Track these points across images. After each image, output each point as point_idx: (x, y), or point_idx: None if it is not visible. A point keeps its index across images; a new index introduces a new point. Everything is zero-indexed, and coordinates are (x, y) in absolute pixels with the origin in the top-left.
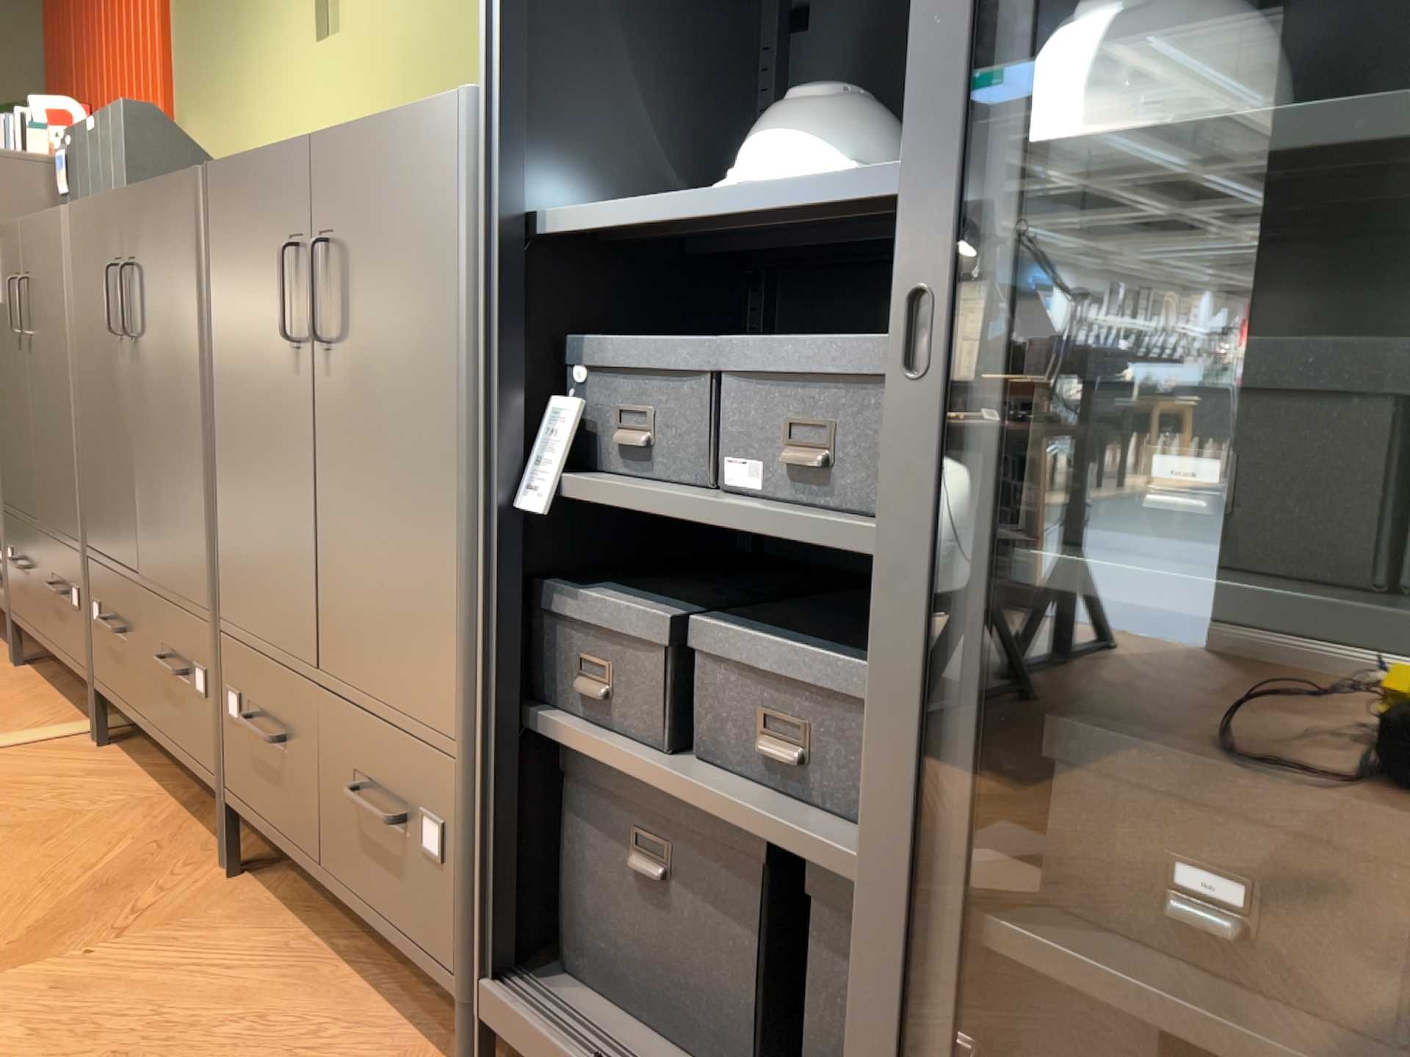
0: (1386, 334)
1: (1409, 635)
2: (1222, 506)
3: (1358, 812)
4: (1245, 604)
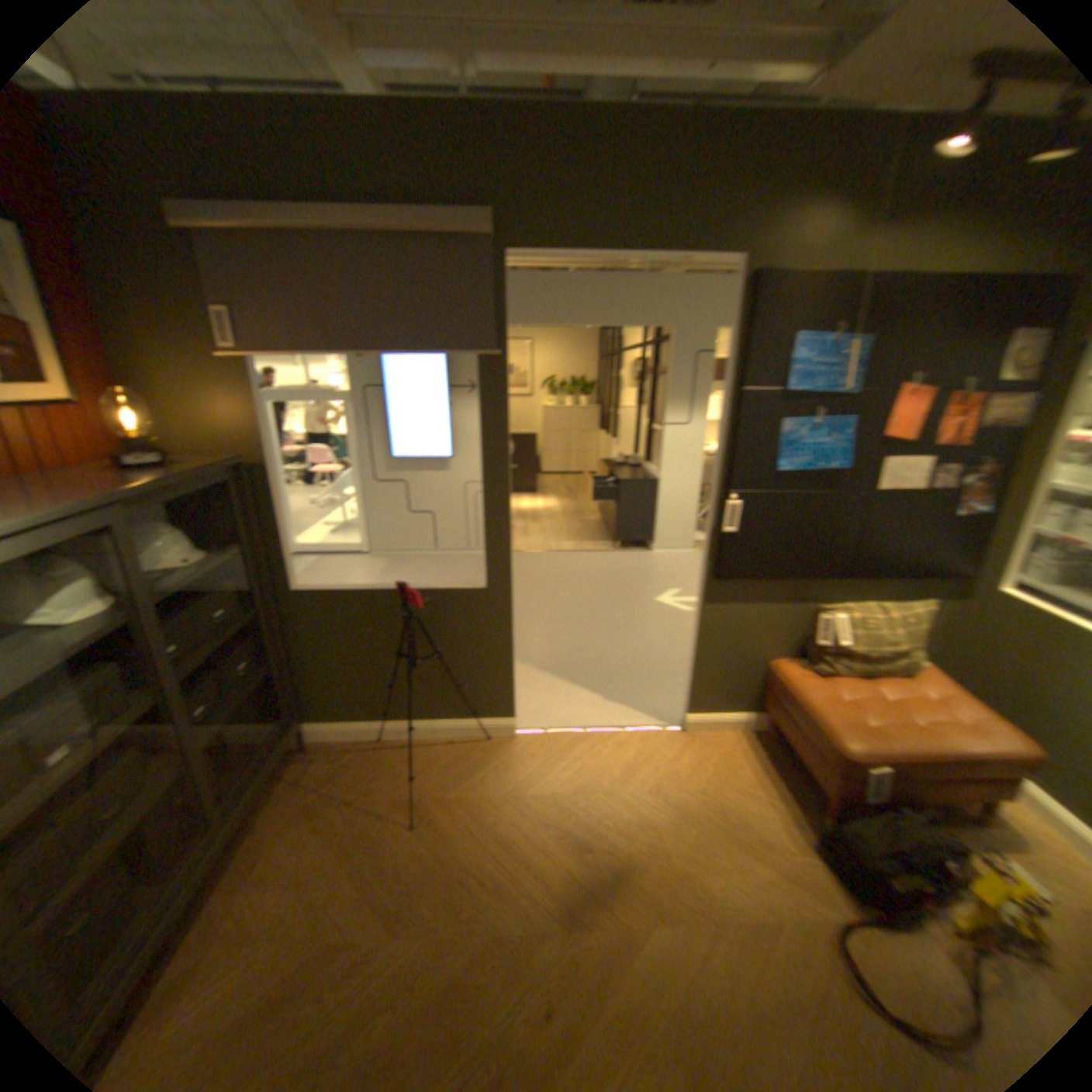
0: (165, 617)
1: (208, 652)
2: (174, 657)
3: (200, 685)
4: (193, 665)
